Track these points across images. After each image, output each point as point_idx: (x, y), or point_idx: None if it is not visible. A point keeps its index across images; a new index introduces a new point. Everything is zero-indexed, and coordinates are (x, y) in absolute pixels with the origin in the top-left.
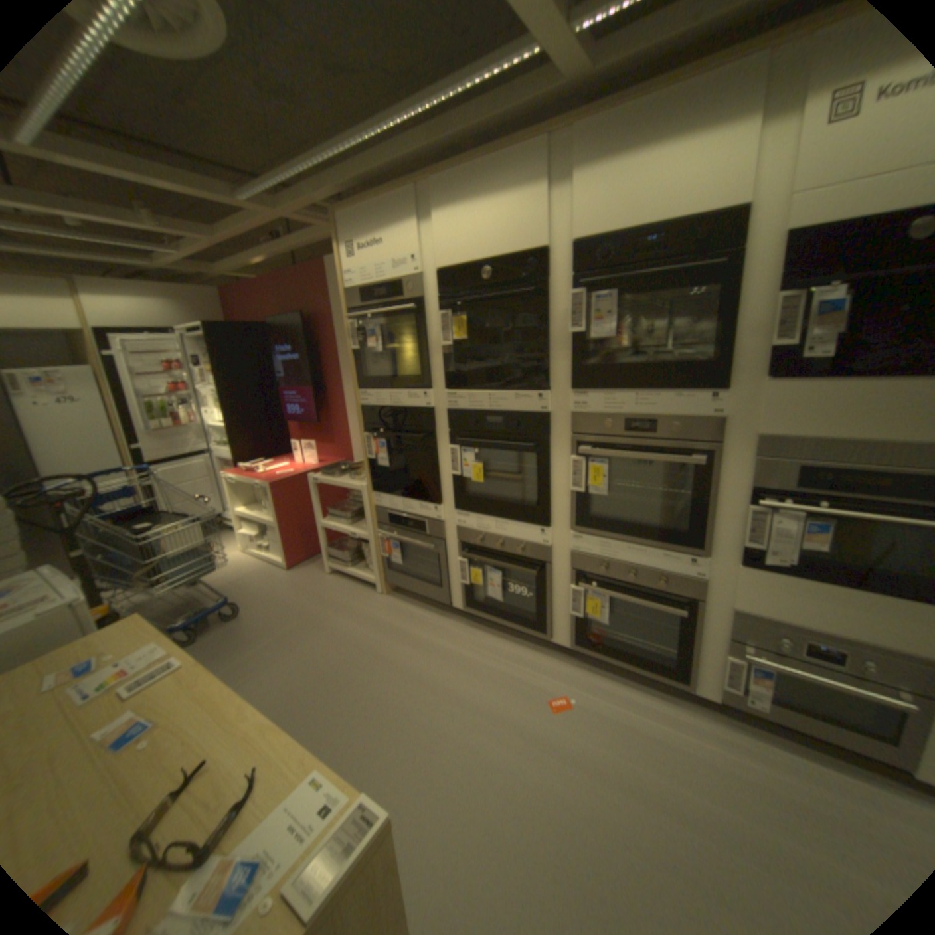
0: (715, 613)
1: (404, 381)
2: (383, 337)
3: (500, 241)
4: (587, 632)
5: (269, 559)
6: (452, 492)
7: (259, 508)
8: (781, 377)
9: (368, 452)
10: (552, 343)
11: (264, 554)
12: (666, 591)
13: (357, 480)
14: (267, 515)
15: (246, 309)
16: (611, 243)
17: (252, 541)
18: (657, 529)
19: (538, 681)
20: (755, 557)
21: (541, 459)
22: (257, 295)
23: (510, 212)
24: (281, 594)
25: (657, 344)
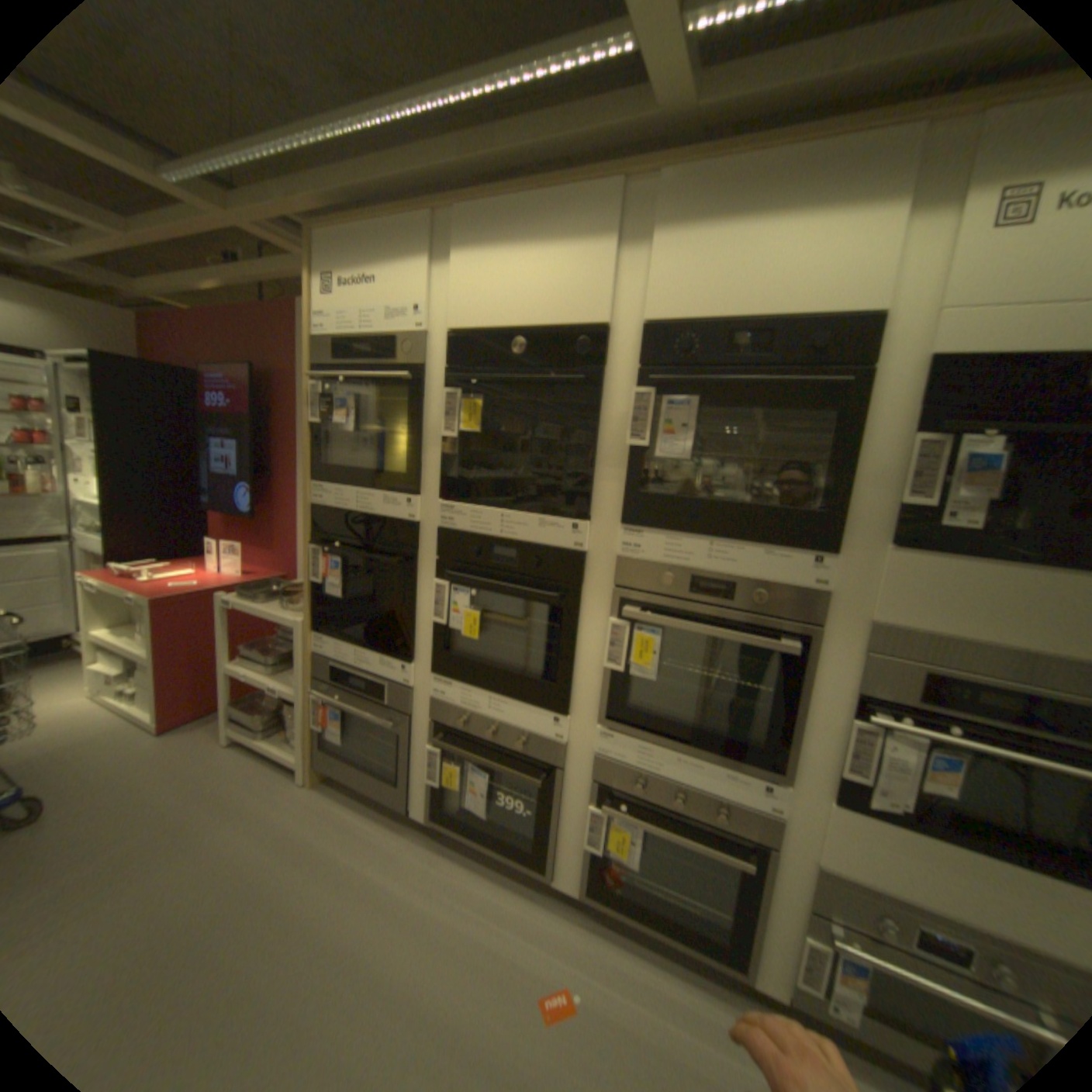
0: (792, 868)
1: (381, 479)
2: (359, 413)
3: (544, 306)
4: (606, 877)
5: (131, 715)
6: (430, 647)
7: (131, 634)
8: (910, 546)
9: (312, 572)
10: (600, 456)
11: (126, 706)
12: (727, 830)
13: (292, 611)
14: (141, 647)
15: (173, 349)
16: (697, 333)
17: (109, 684)
18: (721, 737)
19: (526, 956)
20: (856, 794)
21: (566, 615)
22: (193, 333)
23: (562, 270)
24: (134, 777)
25: (743, 478)
